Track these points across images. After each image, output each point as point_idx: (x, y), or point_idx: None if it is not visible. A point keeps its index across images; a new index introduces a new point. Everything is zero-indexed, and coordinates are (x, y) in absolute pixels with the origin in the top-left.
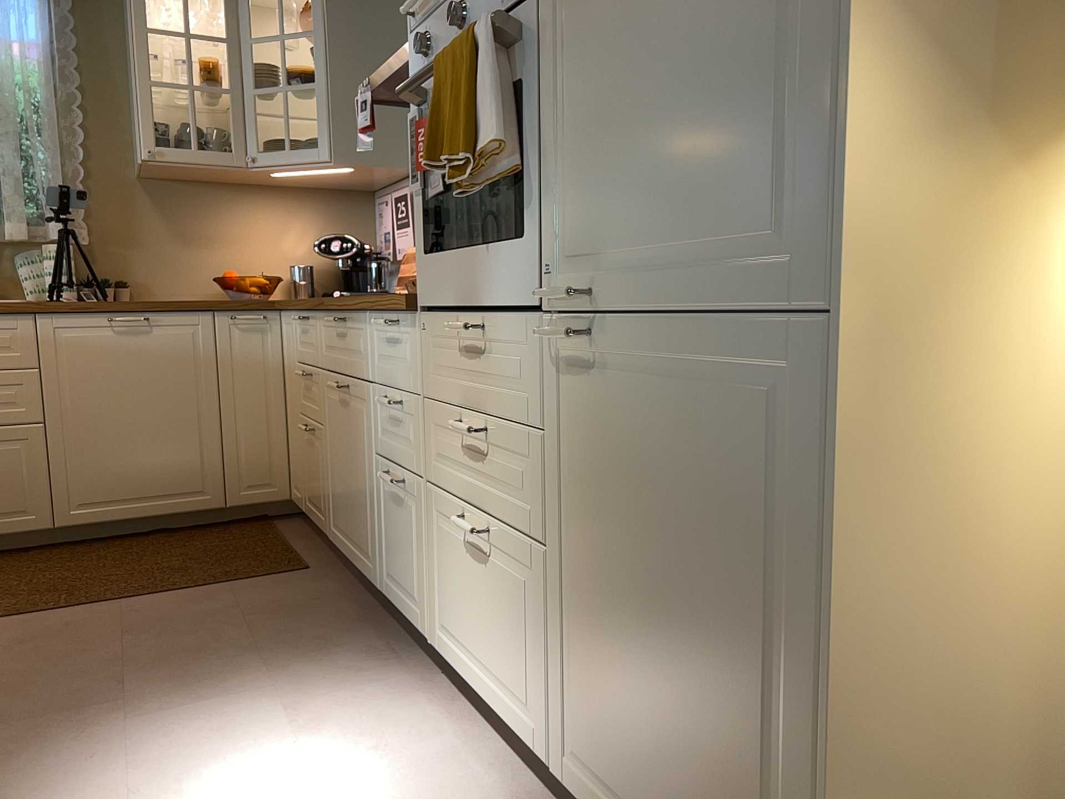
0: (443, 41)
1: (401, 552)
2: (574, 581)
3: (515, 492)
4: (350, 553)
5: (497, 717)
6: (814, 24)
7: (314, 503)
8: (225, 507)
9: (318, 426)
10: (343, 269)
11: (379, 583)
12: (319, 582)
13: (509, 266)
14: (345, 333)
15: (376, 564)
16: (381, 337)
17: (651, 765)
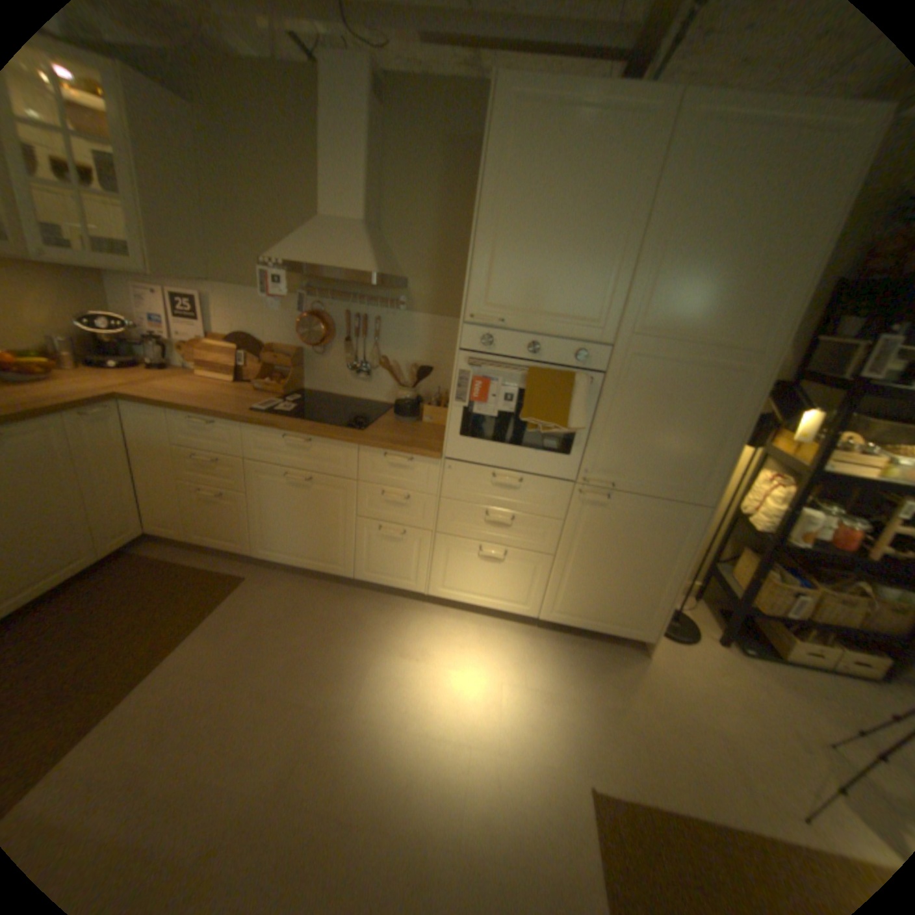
0: (503, 347)
1: (391, 560)
2: (568, 562)
3: (529, 536)
4: (299, 563)
5: (492, 608)
6: (723, 445)
7: (212, 538)
8: (98, 561)
9: (230, 493)
10: (95, 340)
11: (353, 575)
12: (269, 585)
13: (548, 461)
14: (305, 447)
15: (347, 566)
16: (378, 461)
17: (600, 604)
